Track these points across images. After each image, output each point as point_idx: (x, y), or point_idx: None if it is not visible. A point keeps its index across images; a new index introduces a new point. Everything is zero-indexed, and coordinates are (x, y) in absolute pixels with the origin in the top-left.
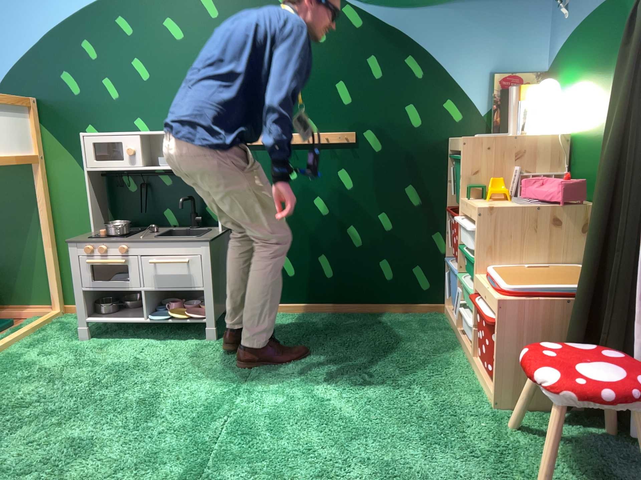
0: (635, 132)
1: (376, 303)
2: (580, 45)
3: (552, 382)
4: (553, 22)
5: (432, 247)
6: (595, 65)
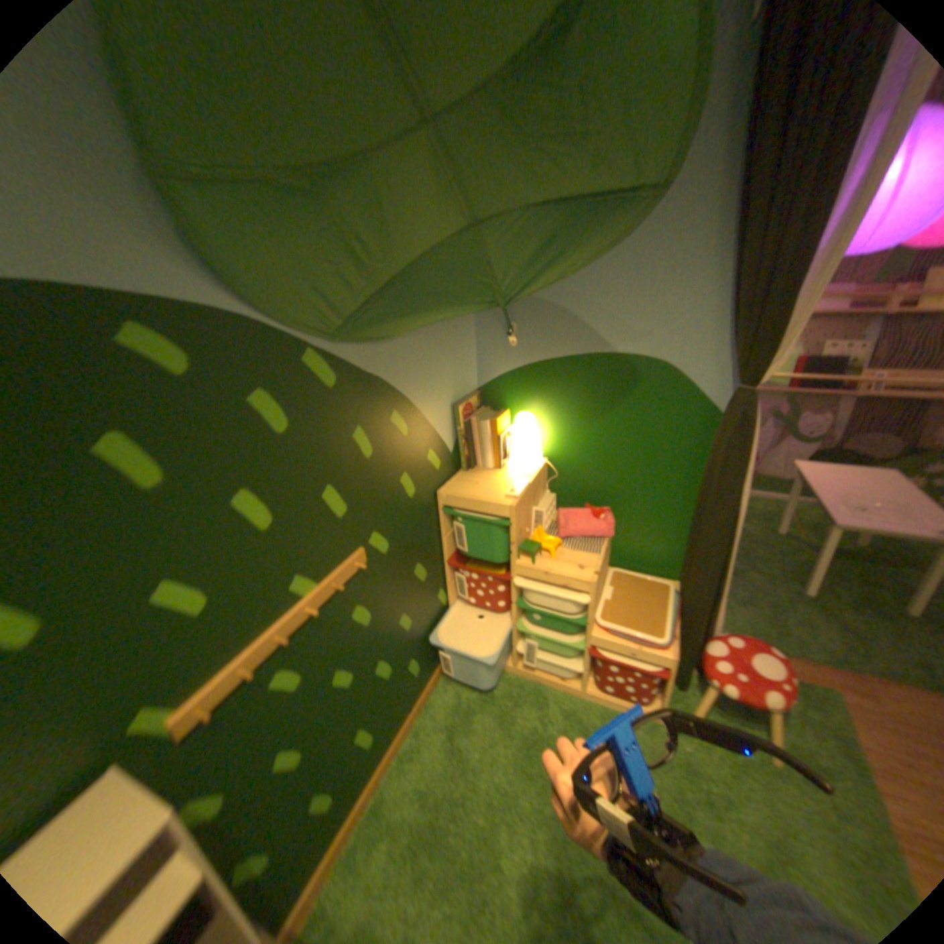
0: (739, 501)
1: (412, 709)
2: (550, 380)
3: (780, 703)
4: (486, 341)
5: (439, 607)
6: (583, 406)
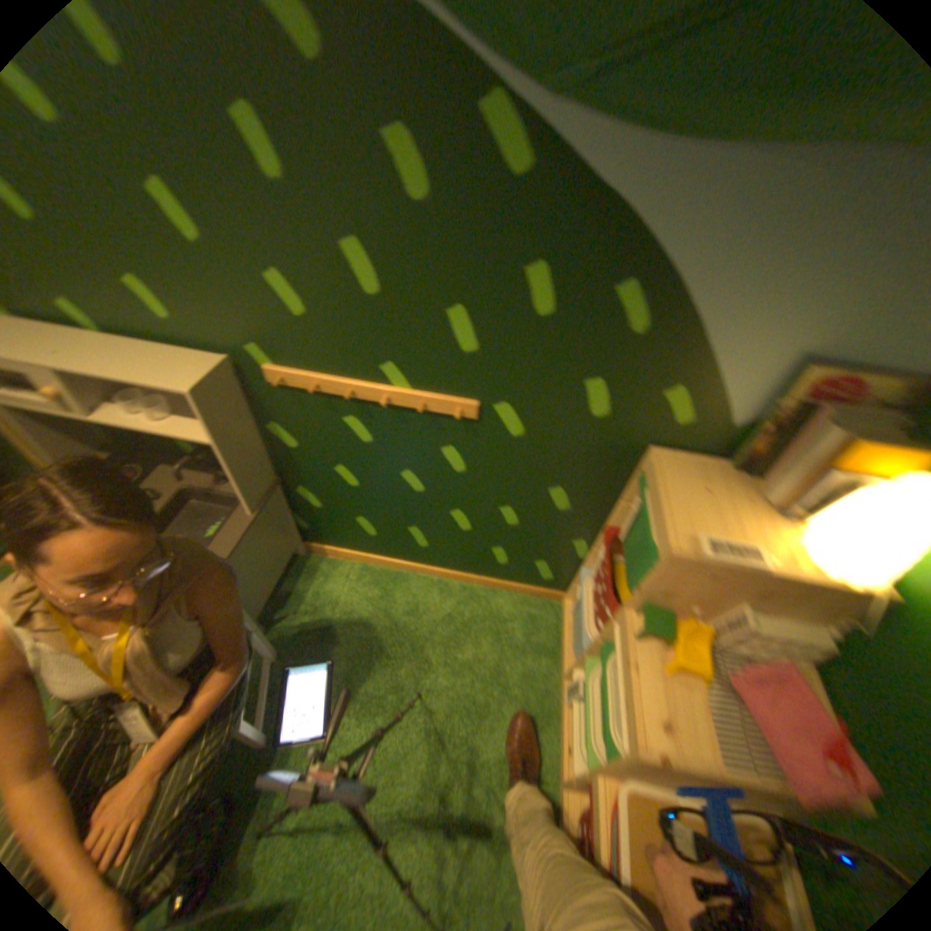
0: None
1: (481, 579)
2: None
3: None
4: None
5: (569, 554)
6: None
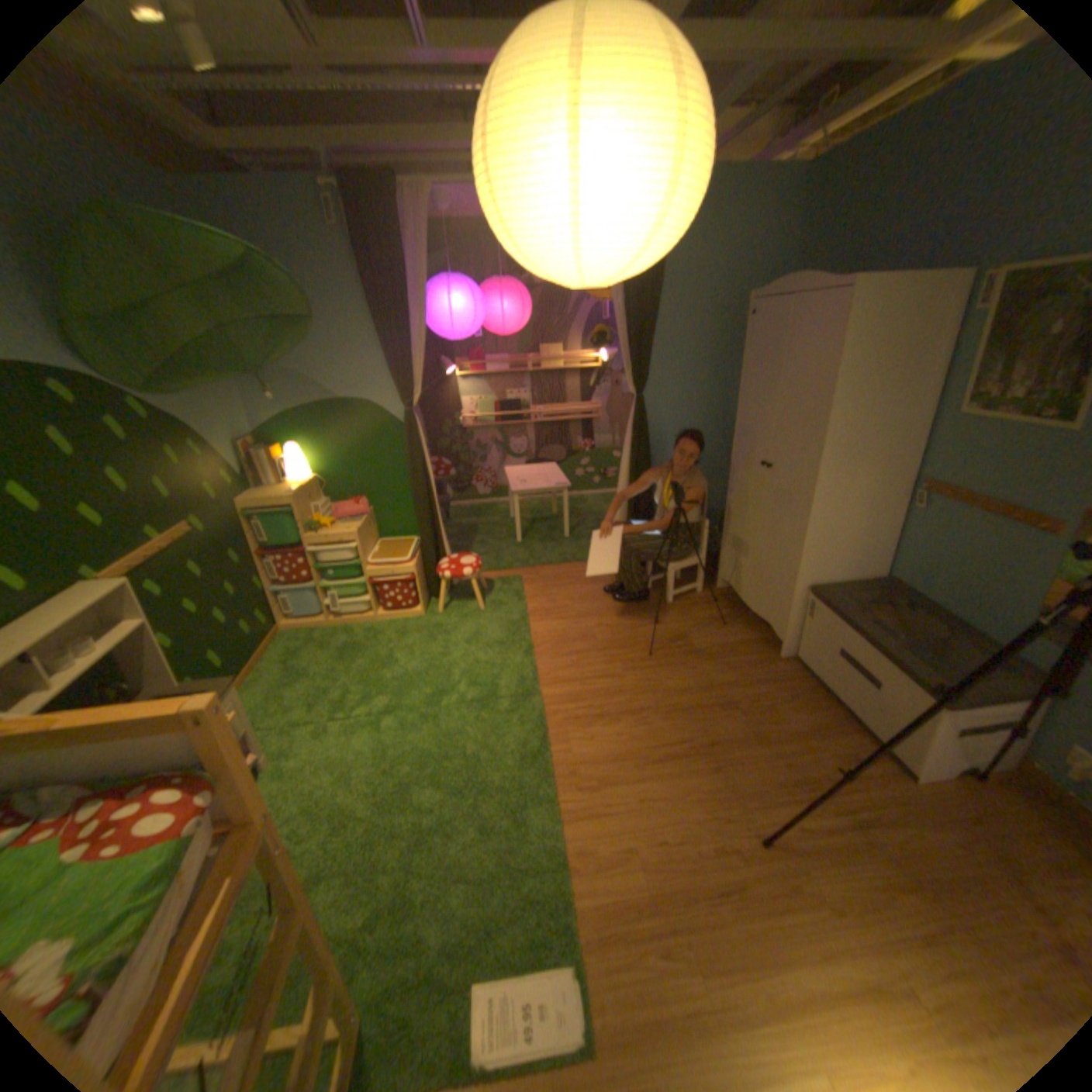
0: (425, 472)
1: (250, 659)
2: (302, 421)
3: (469, 572)
4: (248, 399)
5: (255, 590)
6: (329, 435)
